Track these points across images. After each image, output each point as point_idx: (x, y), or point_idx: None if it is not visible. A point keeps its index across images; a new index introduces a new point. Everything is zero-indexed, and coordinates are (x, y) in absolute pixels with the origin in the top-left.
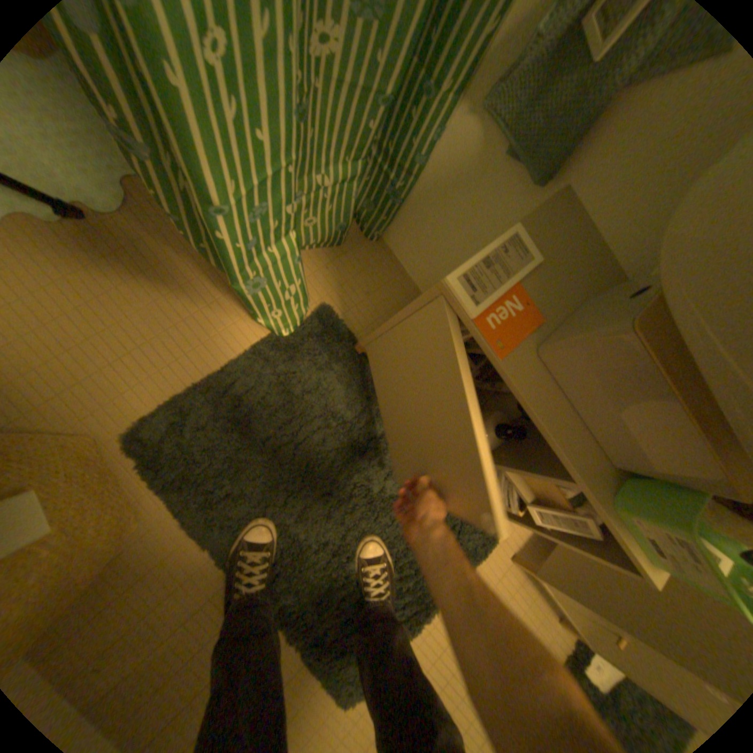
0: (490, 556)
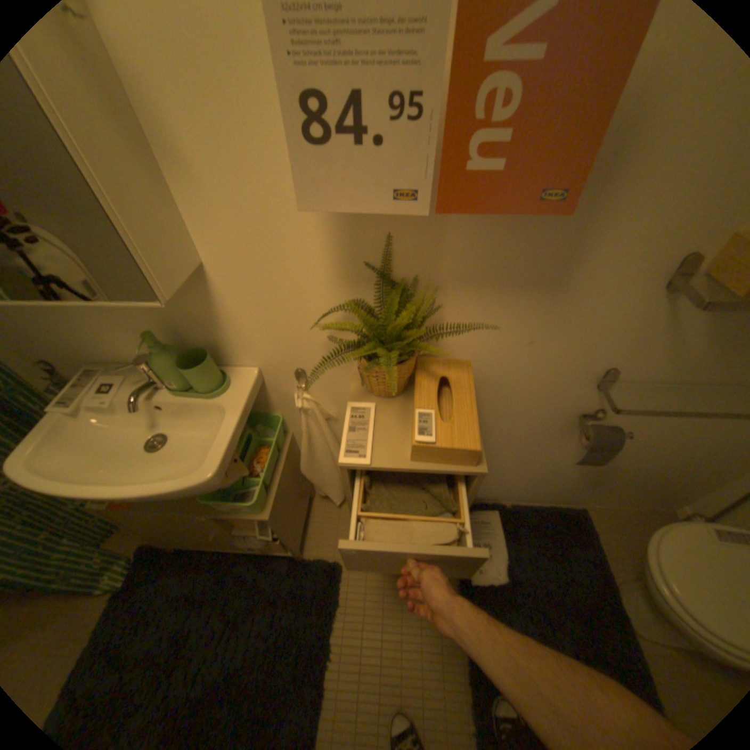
0: (336, 581)
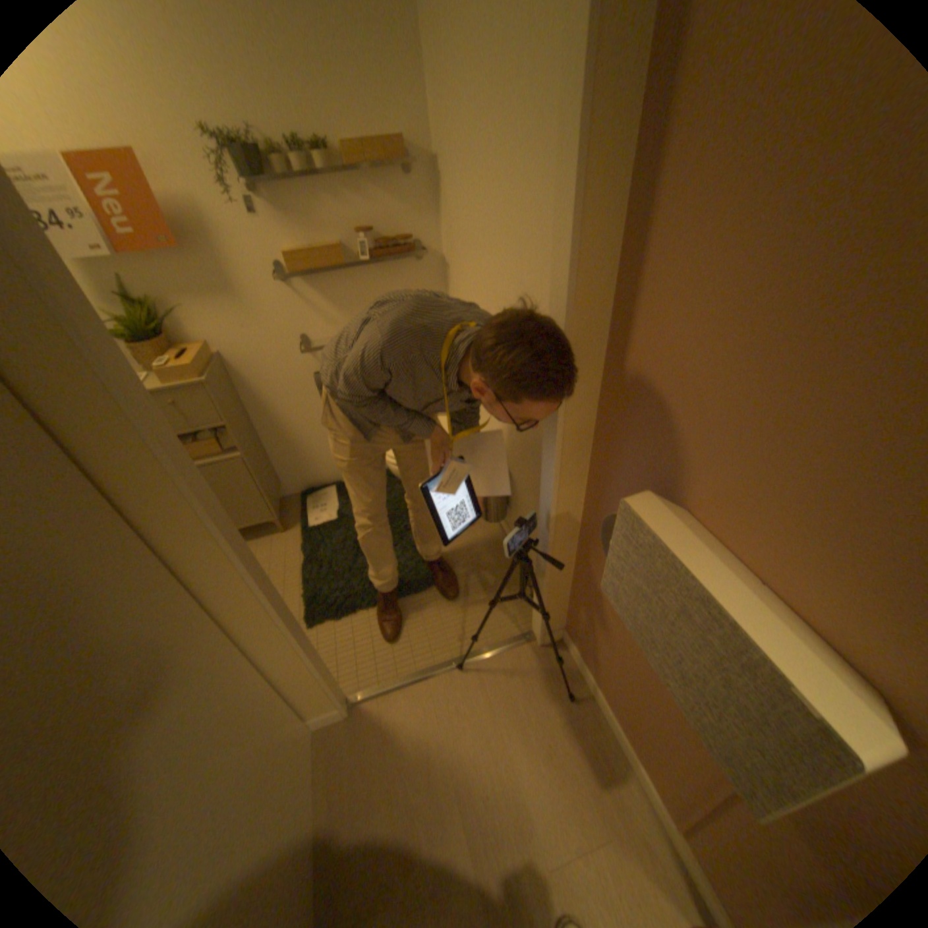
0: None
